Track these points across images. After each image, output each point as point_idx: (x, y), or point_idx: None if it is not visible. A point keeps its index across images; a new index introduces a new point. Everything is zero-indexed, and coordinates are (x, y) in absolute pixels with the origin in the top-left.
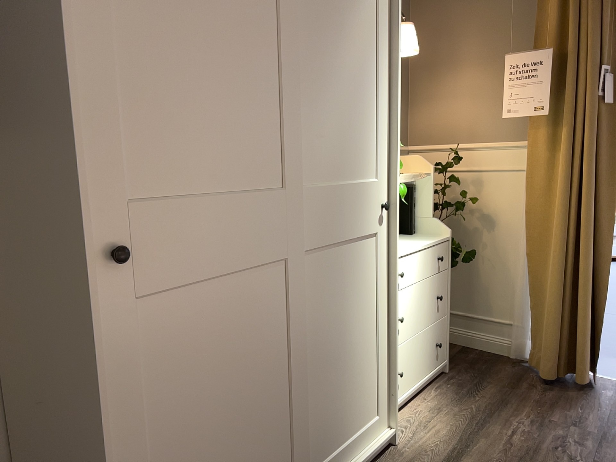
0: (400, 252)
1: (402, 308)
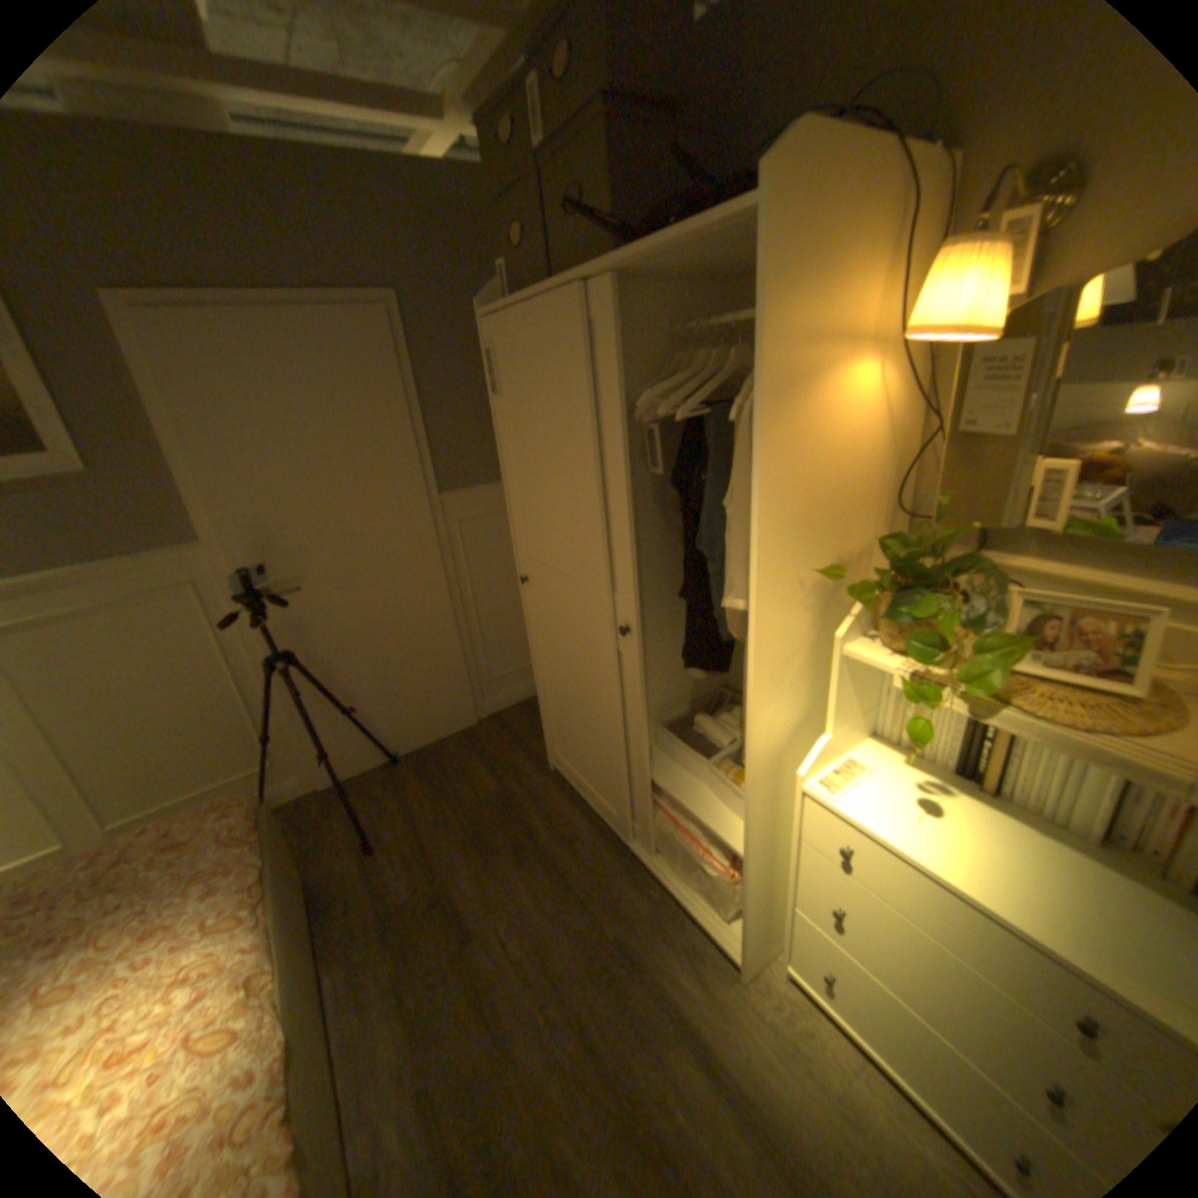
0: (885, 836)
1: (864, 921)
